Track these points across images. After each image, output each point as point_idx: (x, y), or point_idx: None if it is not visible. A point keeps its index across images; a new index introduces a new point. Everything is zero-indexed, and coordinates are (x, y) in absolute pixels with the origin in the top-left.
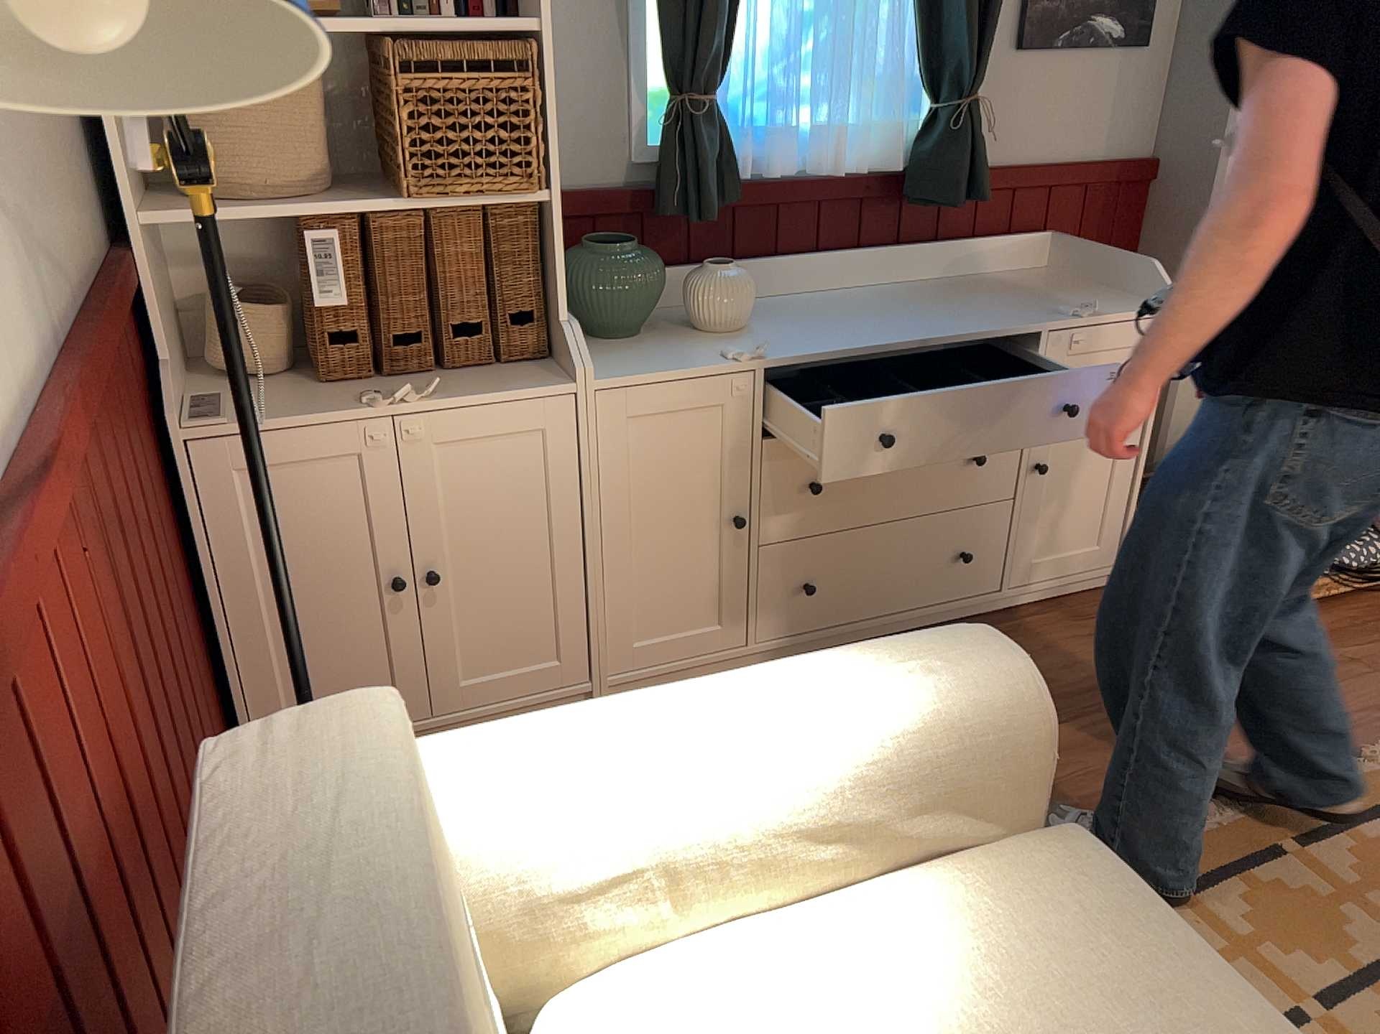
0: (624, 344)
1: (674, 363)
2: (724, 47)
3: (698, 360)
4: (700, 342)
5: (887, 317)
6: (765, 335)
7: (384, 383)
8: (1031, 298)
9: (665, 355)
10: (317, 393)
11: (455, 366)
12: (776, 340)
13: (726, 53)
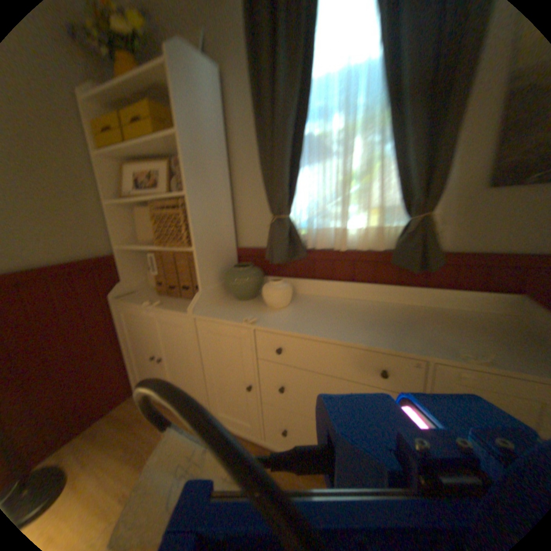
0: (237, 302)
1: (229, 314)
2: (288, 195)
3: (238, 315)
4: (257, 308)
5: (348, 320)
6: (284, 312)
7: (167, 297)
8: (460, 333)
9: (235, 310)
10: (152, 295)
11: (186, 296)
12: (280, 316)
13: (293, 197)
